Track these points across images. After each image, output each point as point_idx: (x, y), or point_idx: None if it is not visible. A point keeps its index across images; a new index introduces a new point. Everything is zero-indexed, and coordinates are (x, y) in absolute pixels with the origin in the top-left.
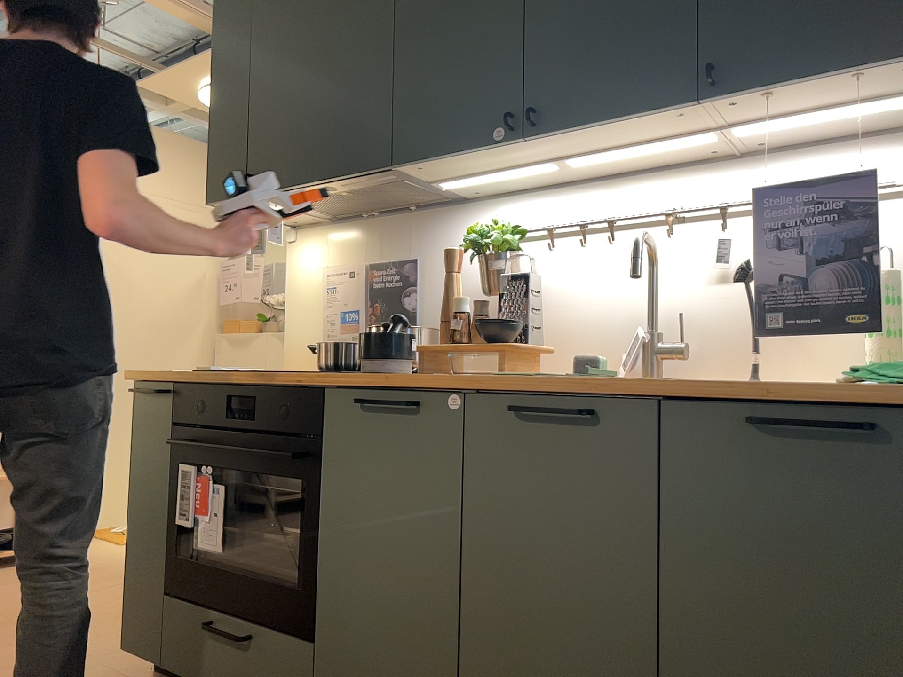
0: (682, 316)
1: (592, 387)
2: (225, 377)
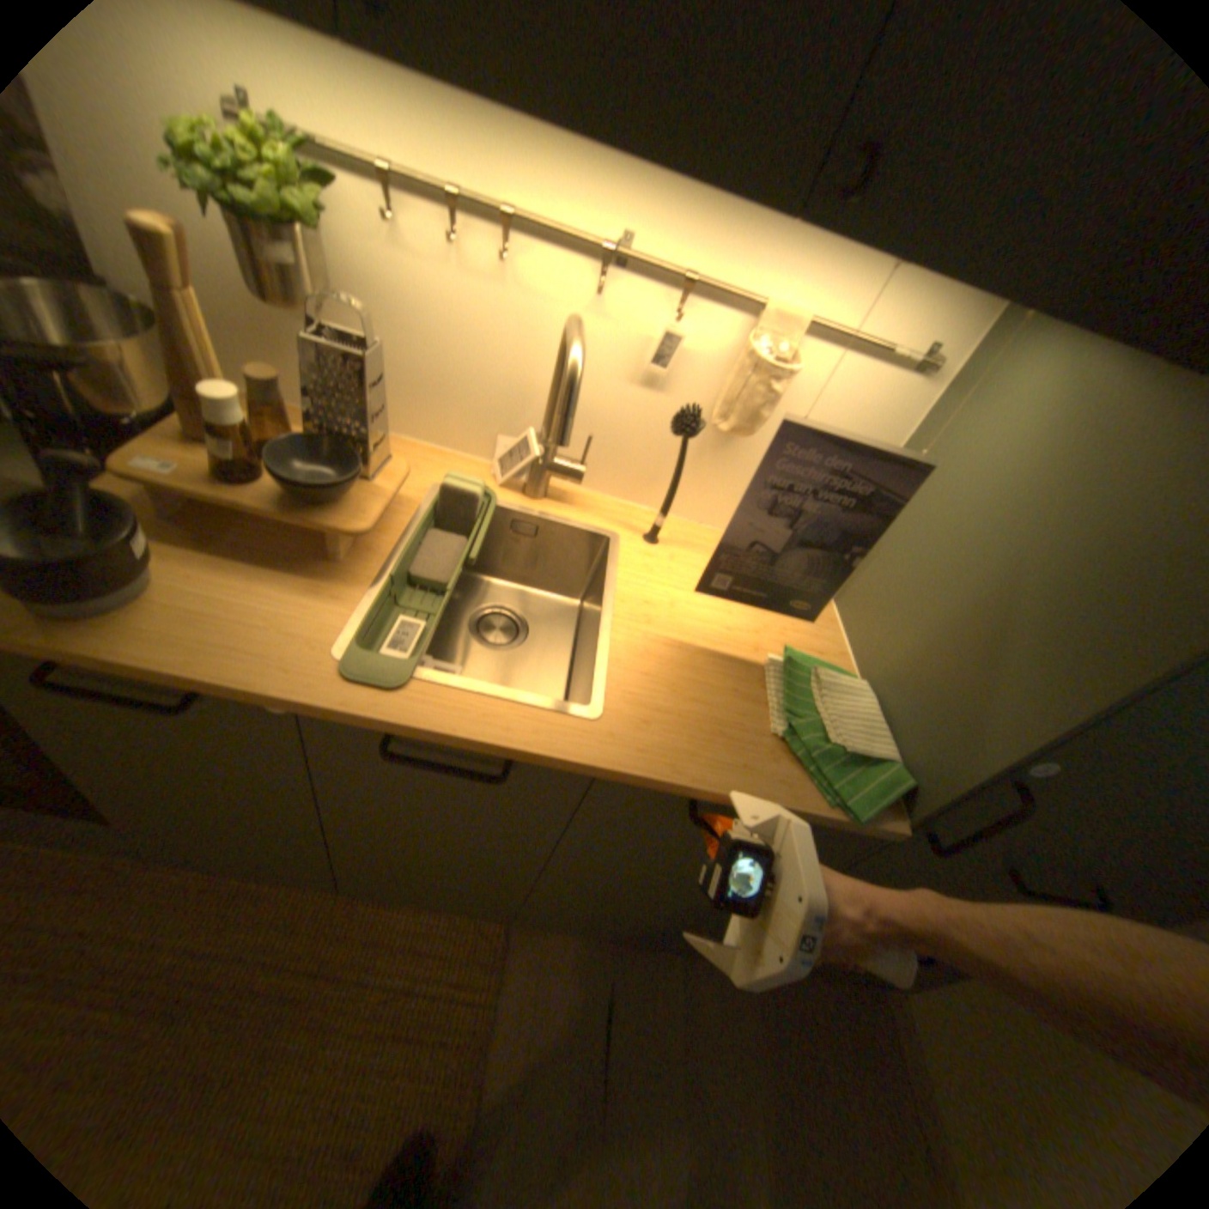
0: (592, 441)
1: (511, 754)
2: None
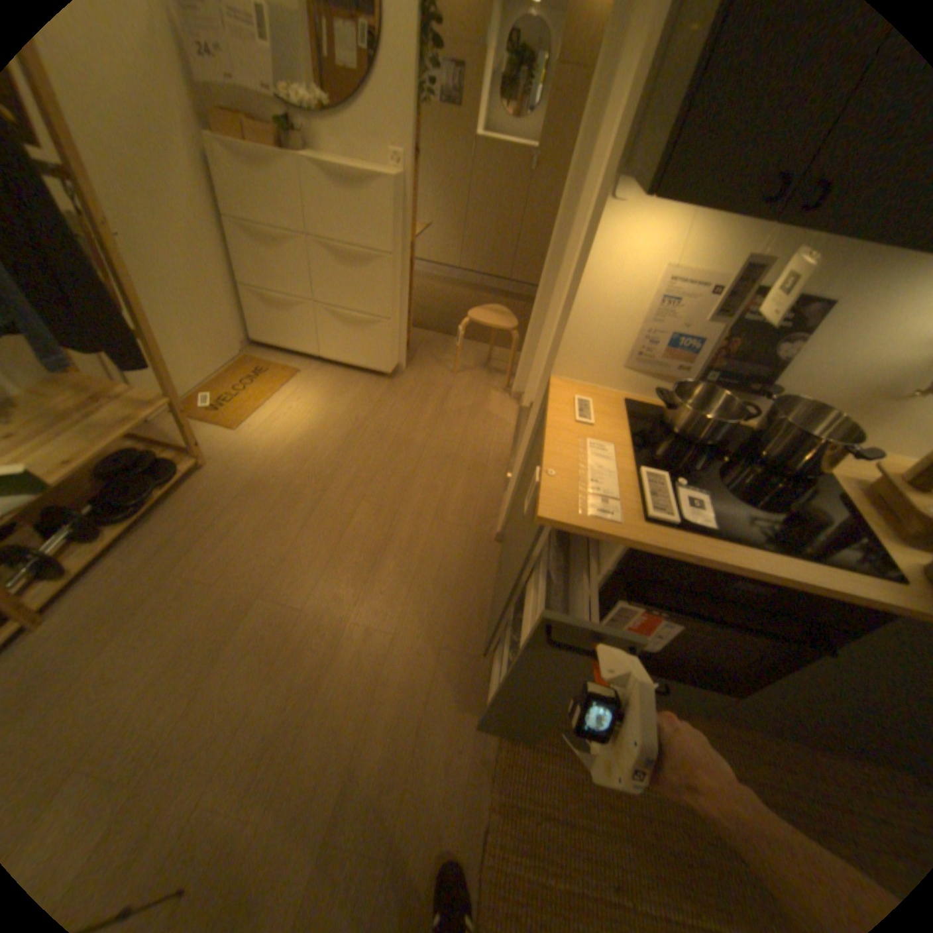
0: None
1: None
2: (733, 558)
